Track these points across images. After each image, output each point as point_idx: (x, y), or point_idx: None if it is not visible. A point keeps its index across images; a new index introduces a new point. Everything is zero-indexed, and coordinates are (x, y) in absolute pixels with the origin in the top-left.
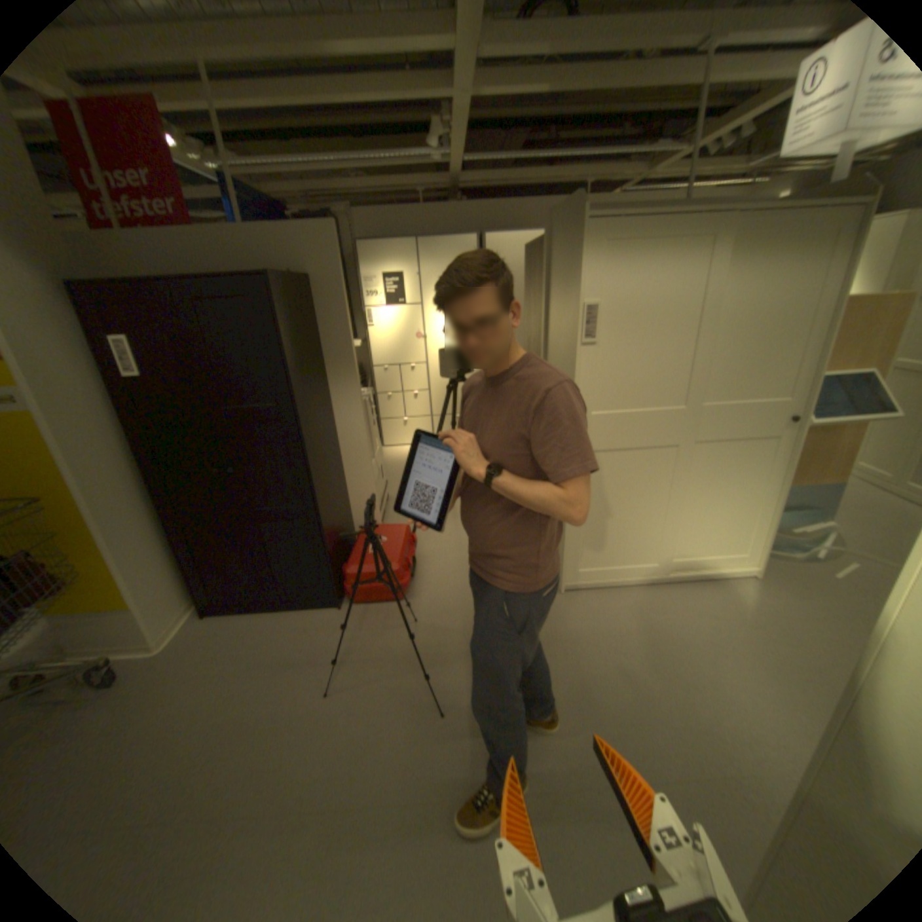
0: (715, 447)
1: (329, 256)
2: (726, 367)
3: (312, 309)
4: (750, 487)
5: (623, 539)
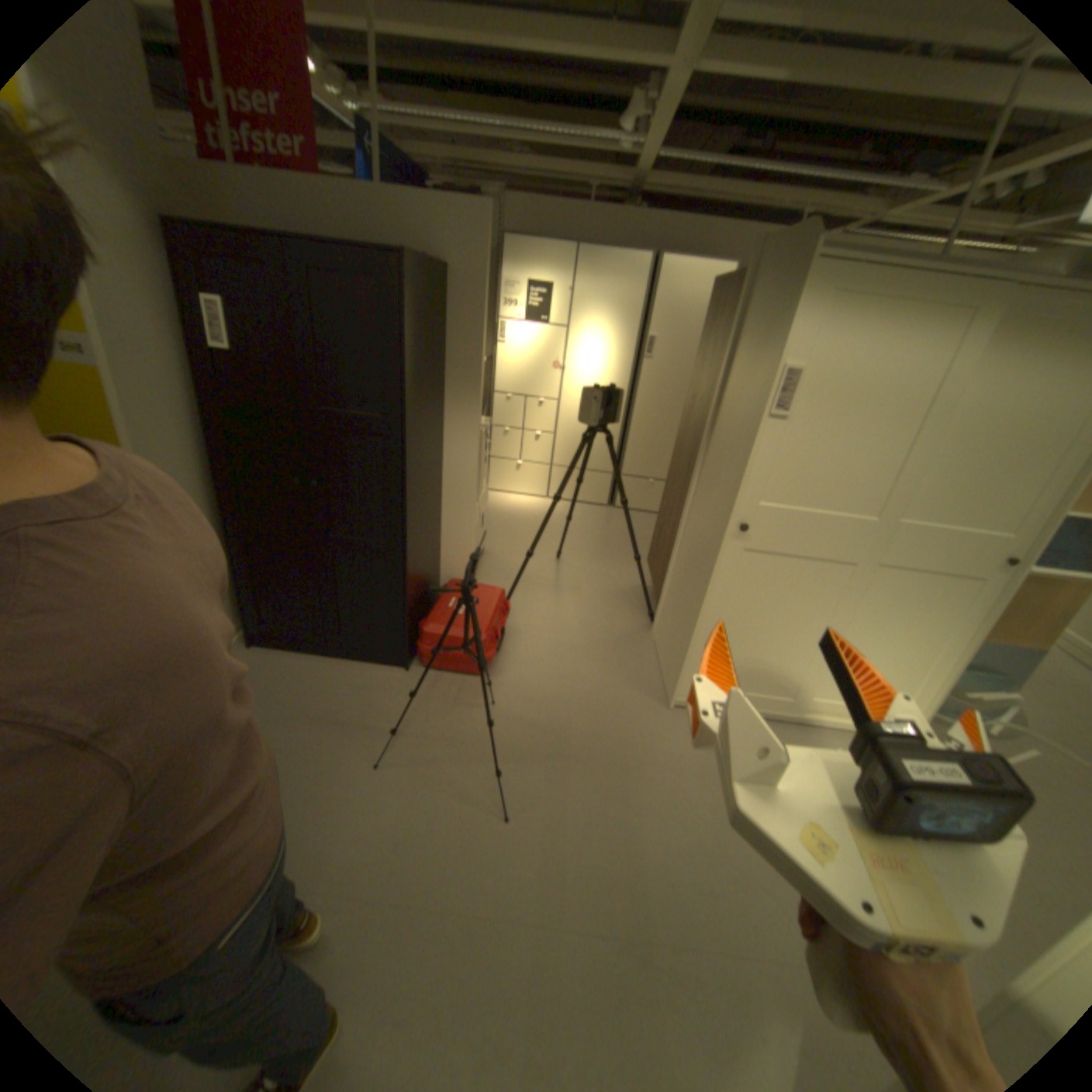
0: (903, 575)
1: (478, 245)
2: (943, 480)
3: (444, 308)
4: (932, 633)
5: (759, 662)
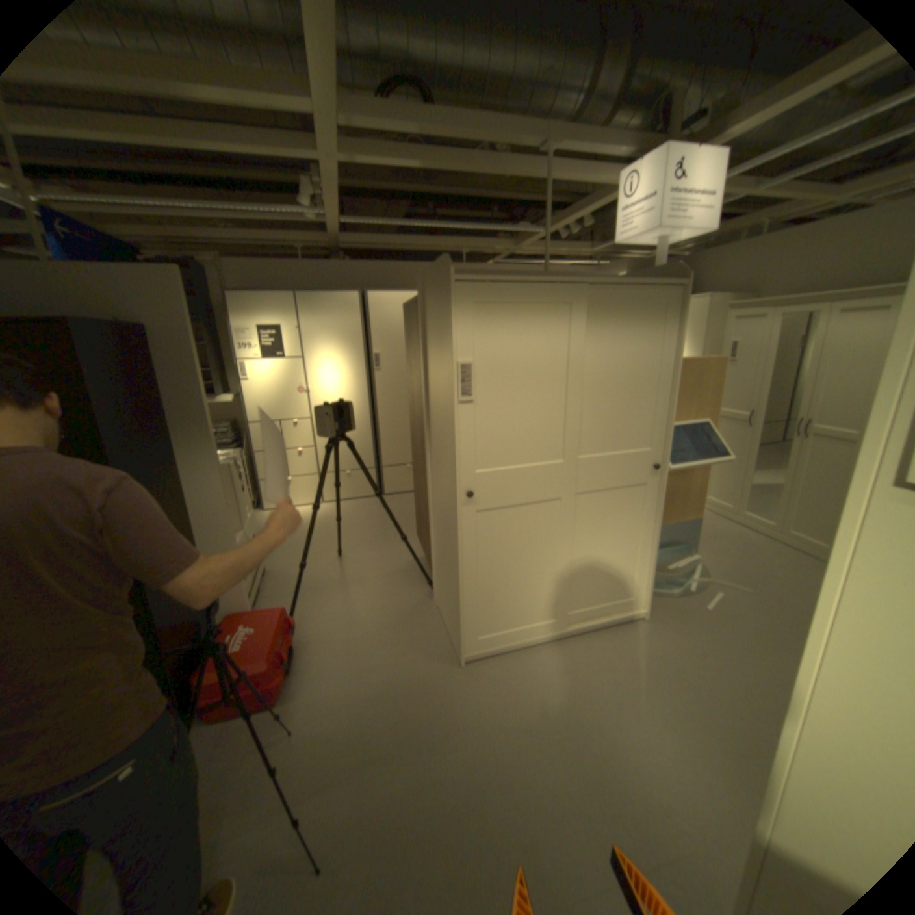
0: (594, 497)
1: (173, 305)
2: (594, 422)
3: (150, 364)
4: (627, 533)
5: (518, 598)
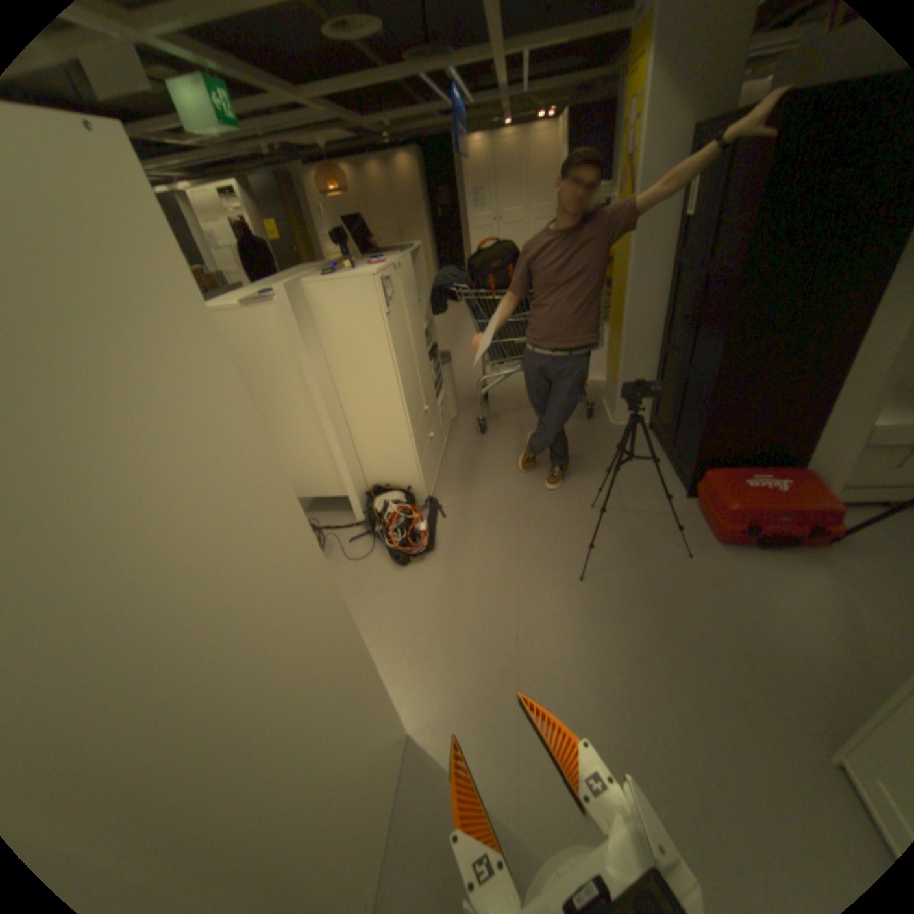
0: None
1: None
2: None
3: None
4: None
5: None
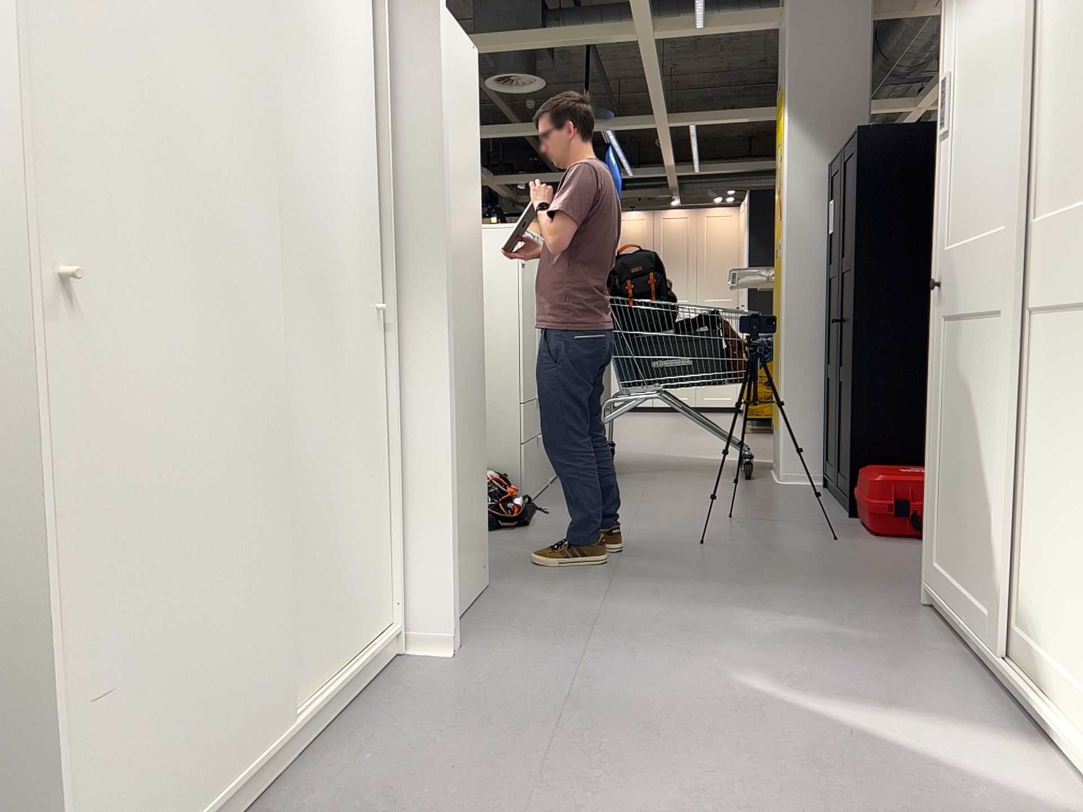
0: (1048, 323)
1: None
2: (1049, 133)
3: None
4: None
5: (959, 514)
